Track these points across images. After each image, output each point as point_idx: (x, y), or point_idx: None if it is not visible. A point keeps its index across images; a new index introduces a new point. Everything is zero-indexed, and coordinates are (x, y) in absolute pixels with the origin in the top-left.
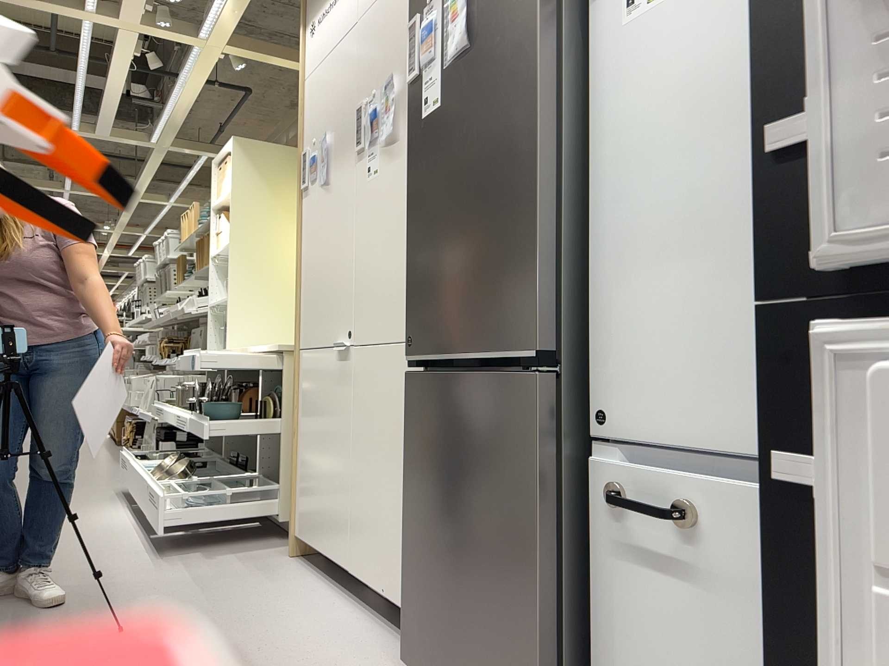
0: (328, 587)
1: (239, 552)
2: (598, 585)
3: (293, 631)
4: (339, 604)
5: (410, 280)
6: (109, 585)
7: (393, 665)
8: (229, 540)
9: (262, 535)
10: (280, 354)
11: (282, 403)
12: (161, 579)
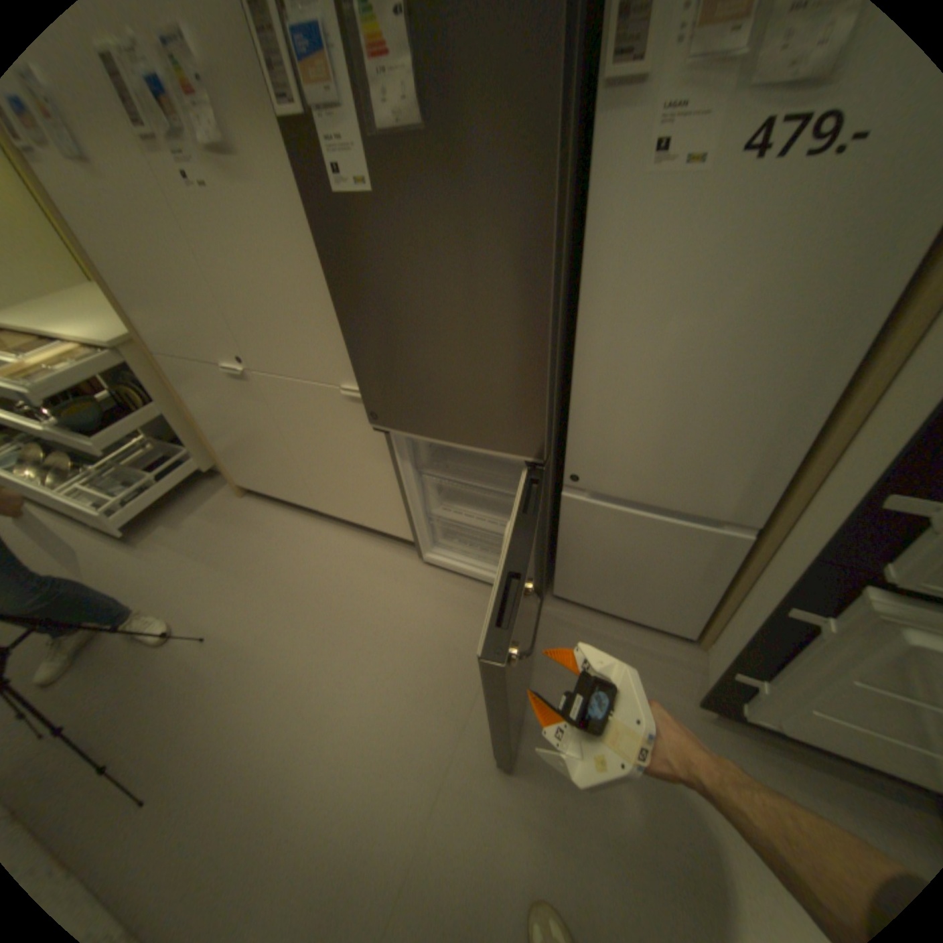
0: (299, 517)
1: (194, 511)
2: (560, 539)
3: (318, 570)
4: (321, 530)
5: (359, 366)
6: (125, 598)
7: (400, 565)
8: (169, 500)
9: (190, 482)
10: (109, 345)
11: (143, 387)
12: (163, 570)
